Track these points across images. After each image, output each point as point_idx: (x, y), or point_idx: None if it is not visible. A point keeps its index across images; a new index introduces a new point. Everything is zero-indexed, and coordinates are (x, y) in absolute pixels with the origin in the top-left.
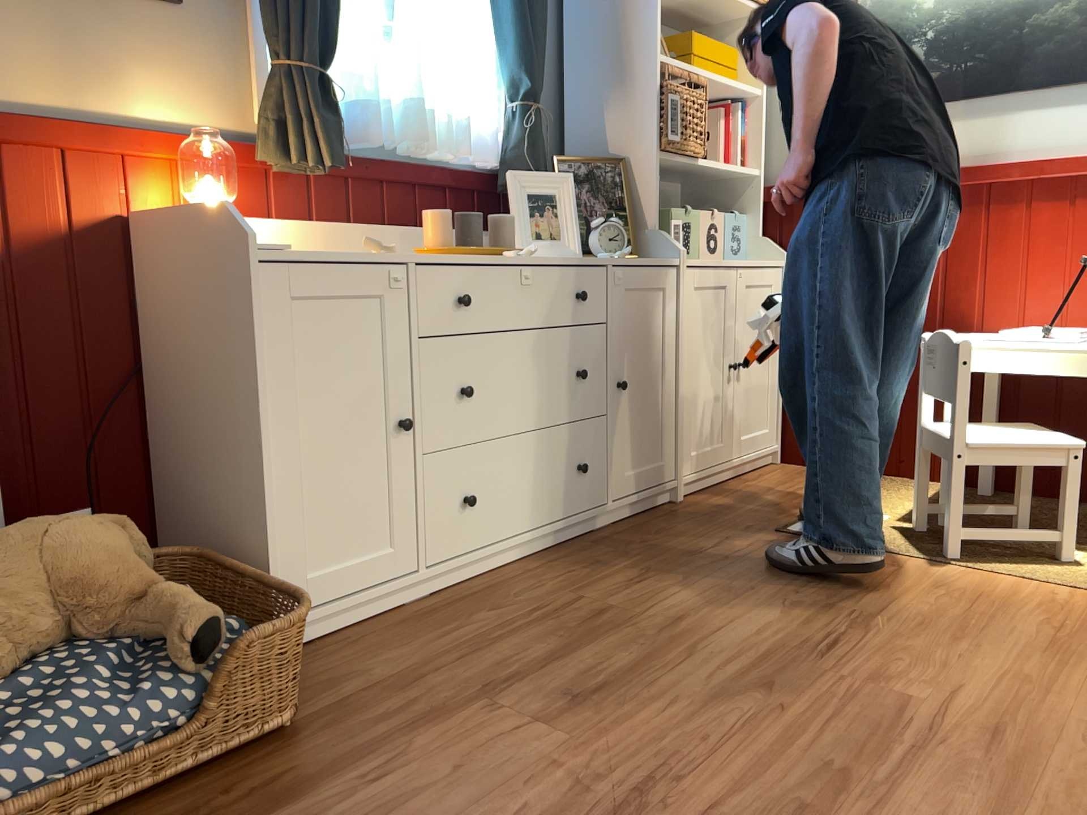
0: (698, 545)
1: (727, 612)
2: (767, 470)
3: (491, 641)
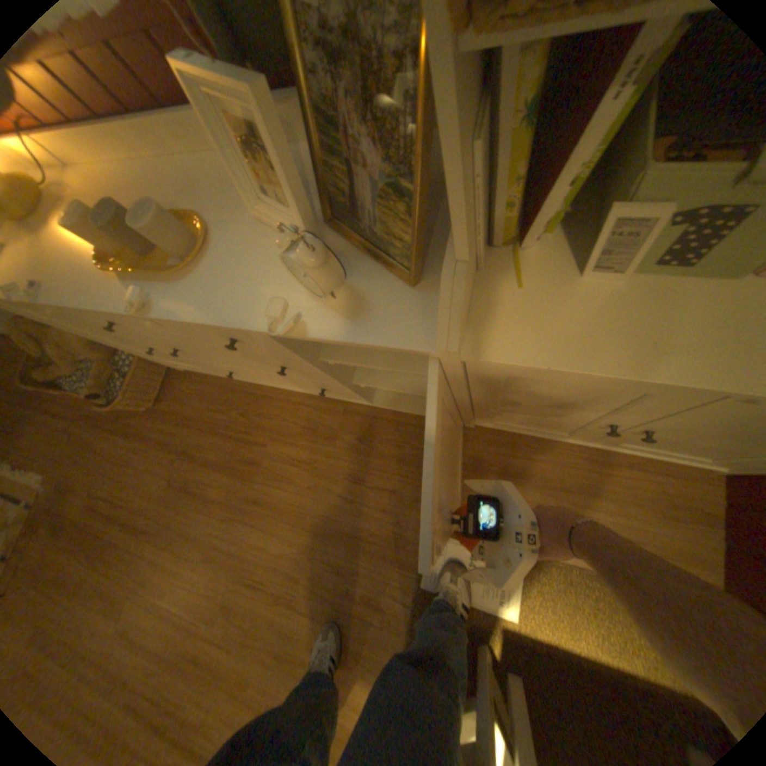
0: (368, 478)
1: (272, 526)
2: (660, 469)
3: (214, 434)
